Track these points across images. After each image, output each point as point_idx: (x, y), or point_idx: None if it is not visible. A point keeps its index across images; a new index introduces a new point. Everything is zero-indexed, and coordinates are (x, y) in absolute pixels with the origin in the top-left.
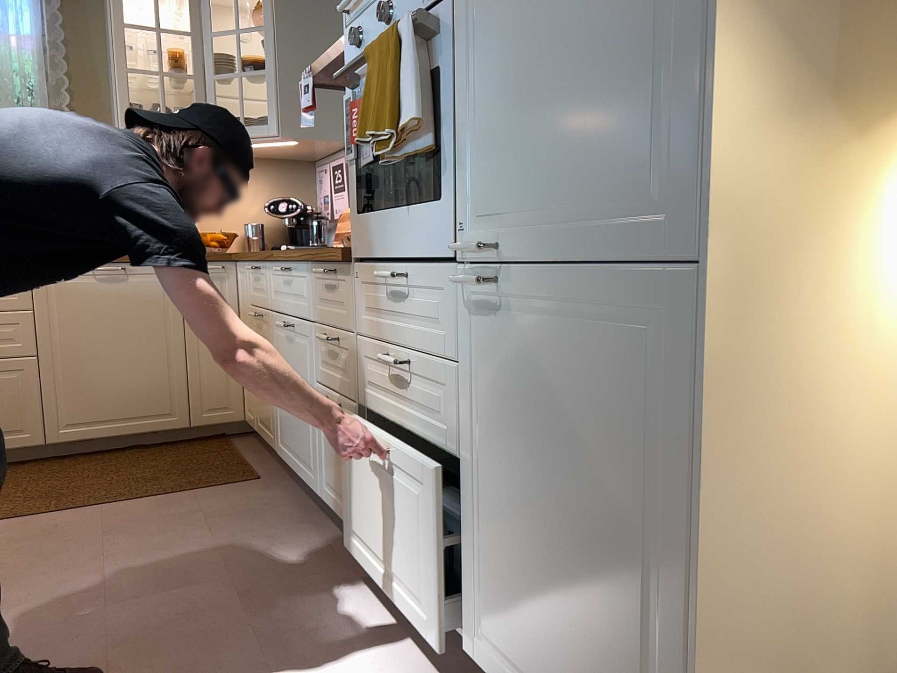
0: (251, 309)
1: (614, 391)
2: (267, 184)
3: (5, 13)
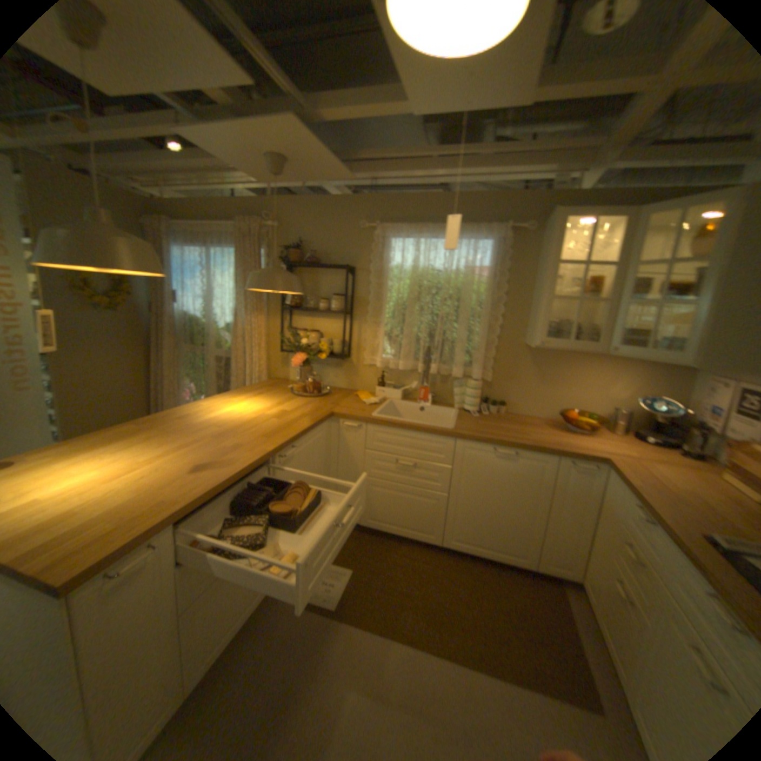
0: (623, 530)
1: None
2: (643, 377)
3: (475, 253)
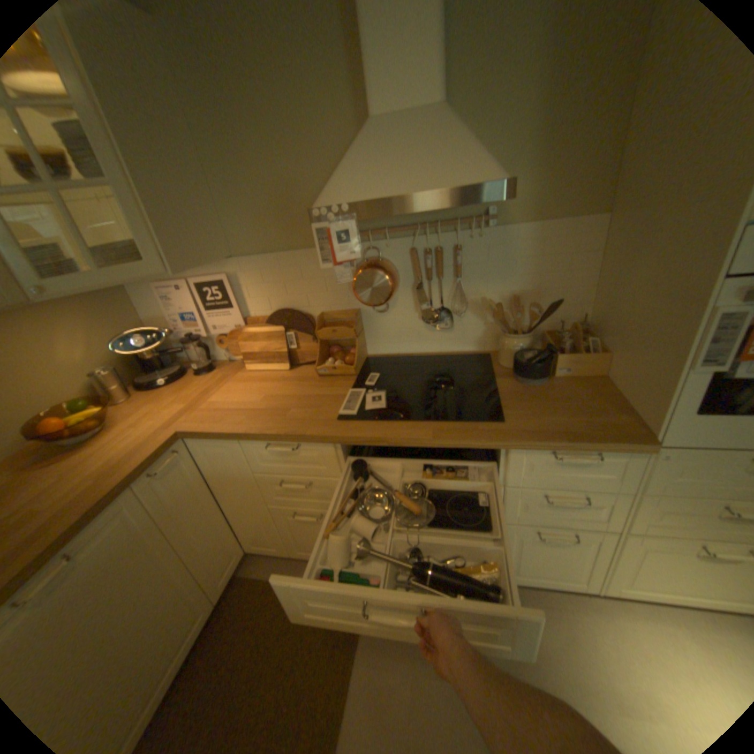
0: (259, 477)
1: None
2: (77, 318)
3: None
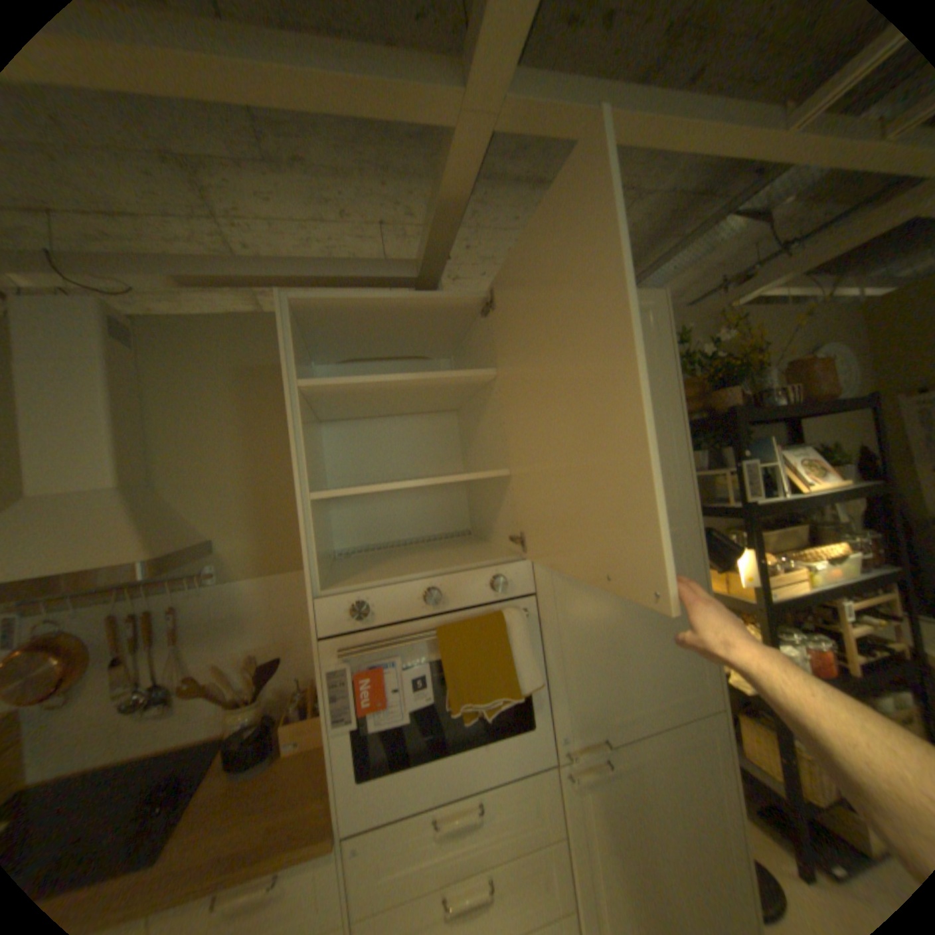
0: None
1: (691, 782)
2: None
3: None
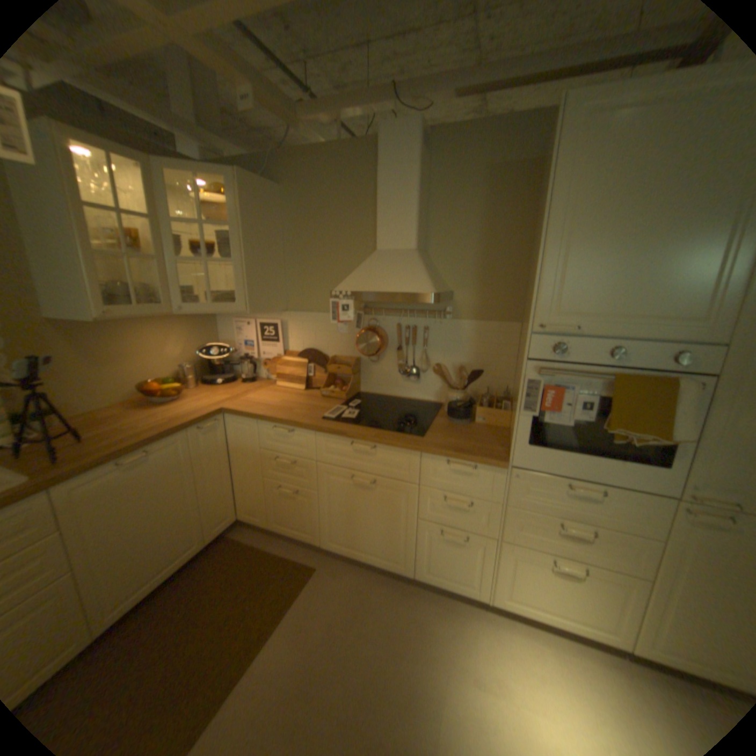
0: (263, 453)
1: None
2: (184, 331)
3: None
